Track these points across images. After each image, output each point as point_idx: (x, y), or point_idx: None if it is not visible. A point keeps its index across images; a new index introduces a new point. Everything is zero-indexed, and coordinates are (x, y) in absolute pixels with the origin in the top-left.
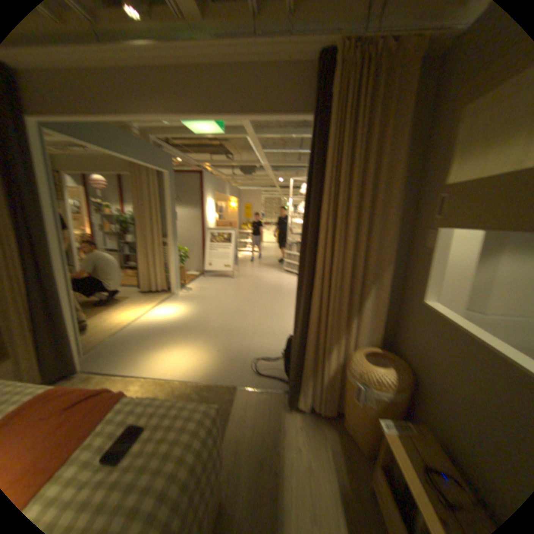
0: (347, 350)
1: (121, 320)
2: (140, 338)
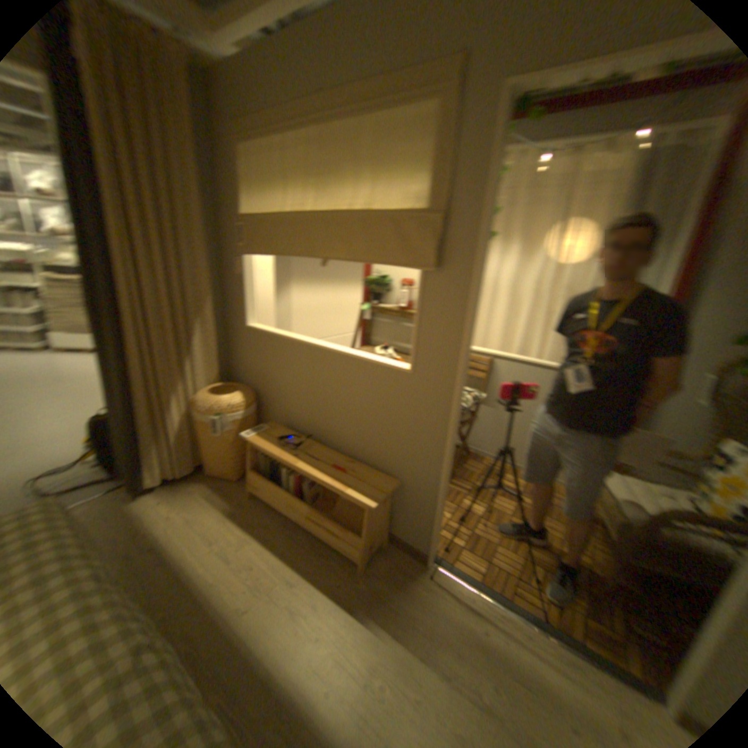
0: (186, 397)
1: None
2: None
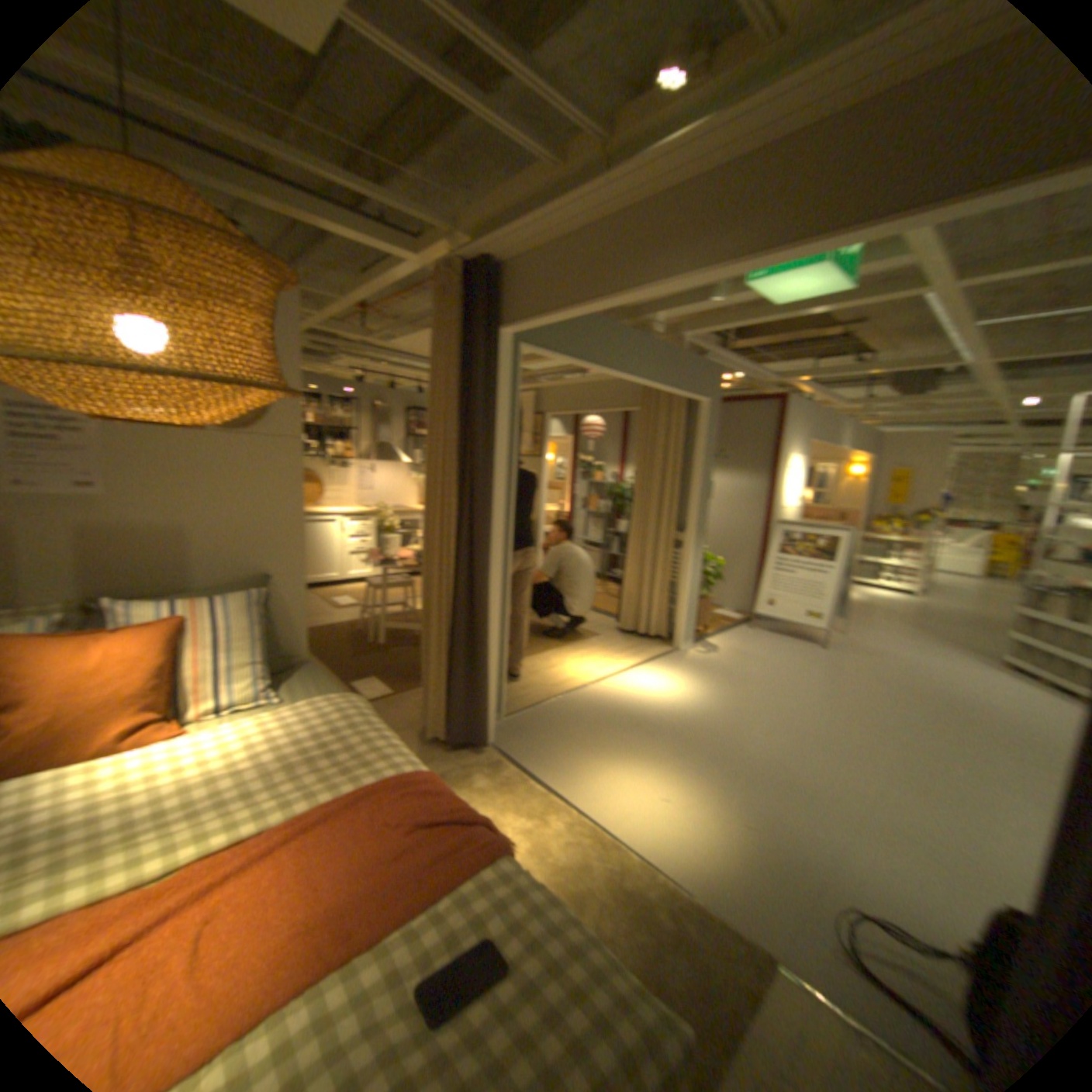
0: None
1: (574, 677)
2: (594, 726)
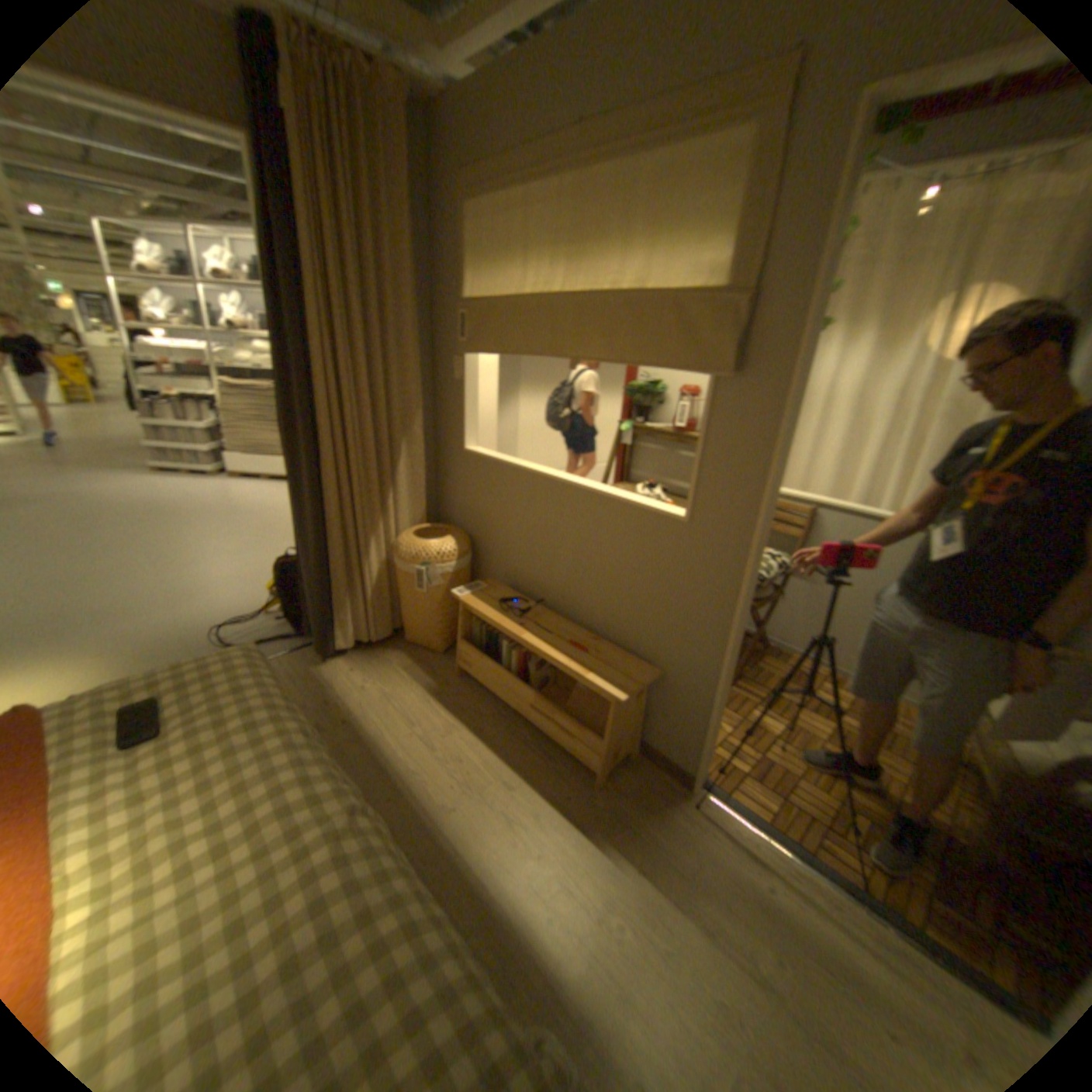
0: (388, 539)
1: None
2: None
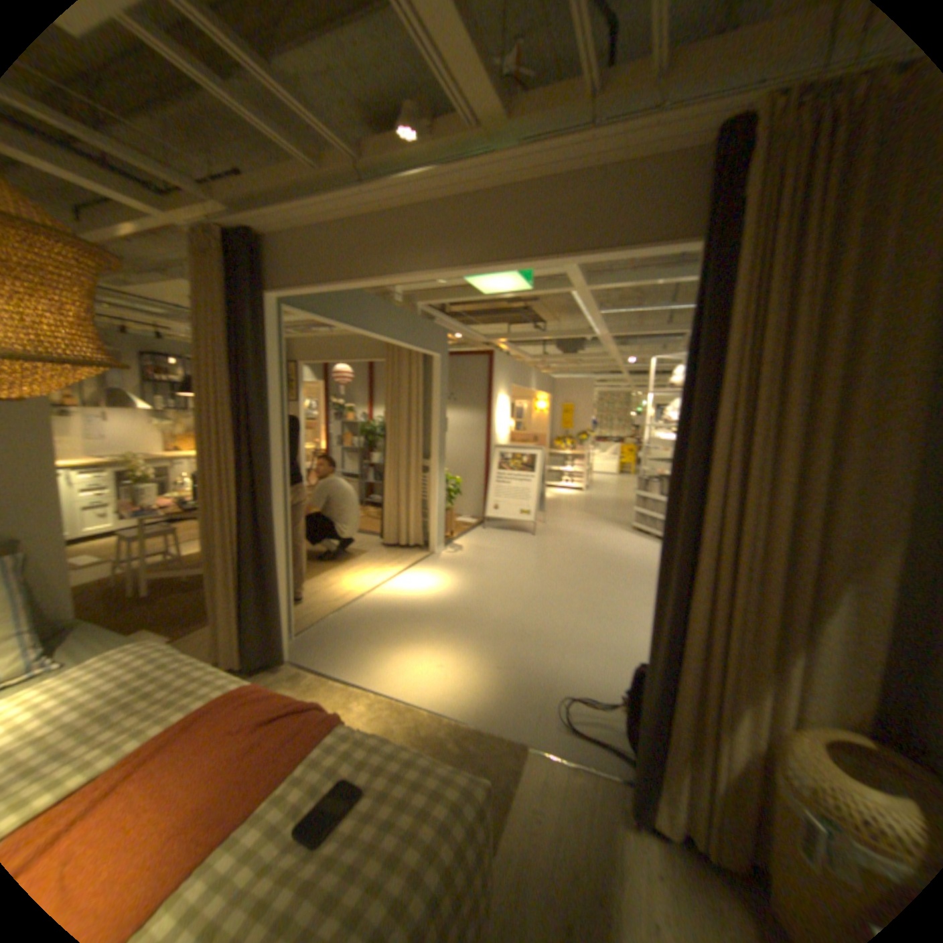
0: (779, 727)
1: (352, 589)
2: (375, 625)
